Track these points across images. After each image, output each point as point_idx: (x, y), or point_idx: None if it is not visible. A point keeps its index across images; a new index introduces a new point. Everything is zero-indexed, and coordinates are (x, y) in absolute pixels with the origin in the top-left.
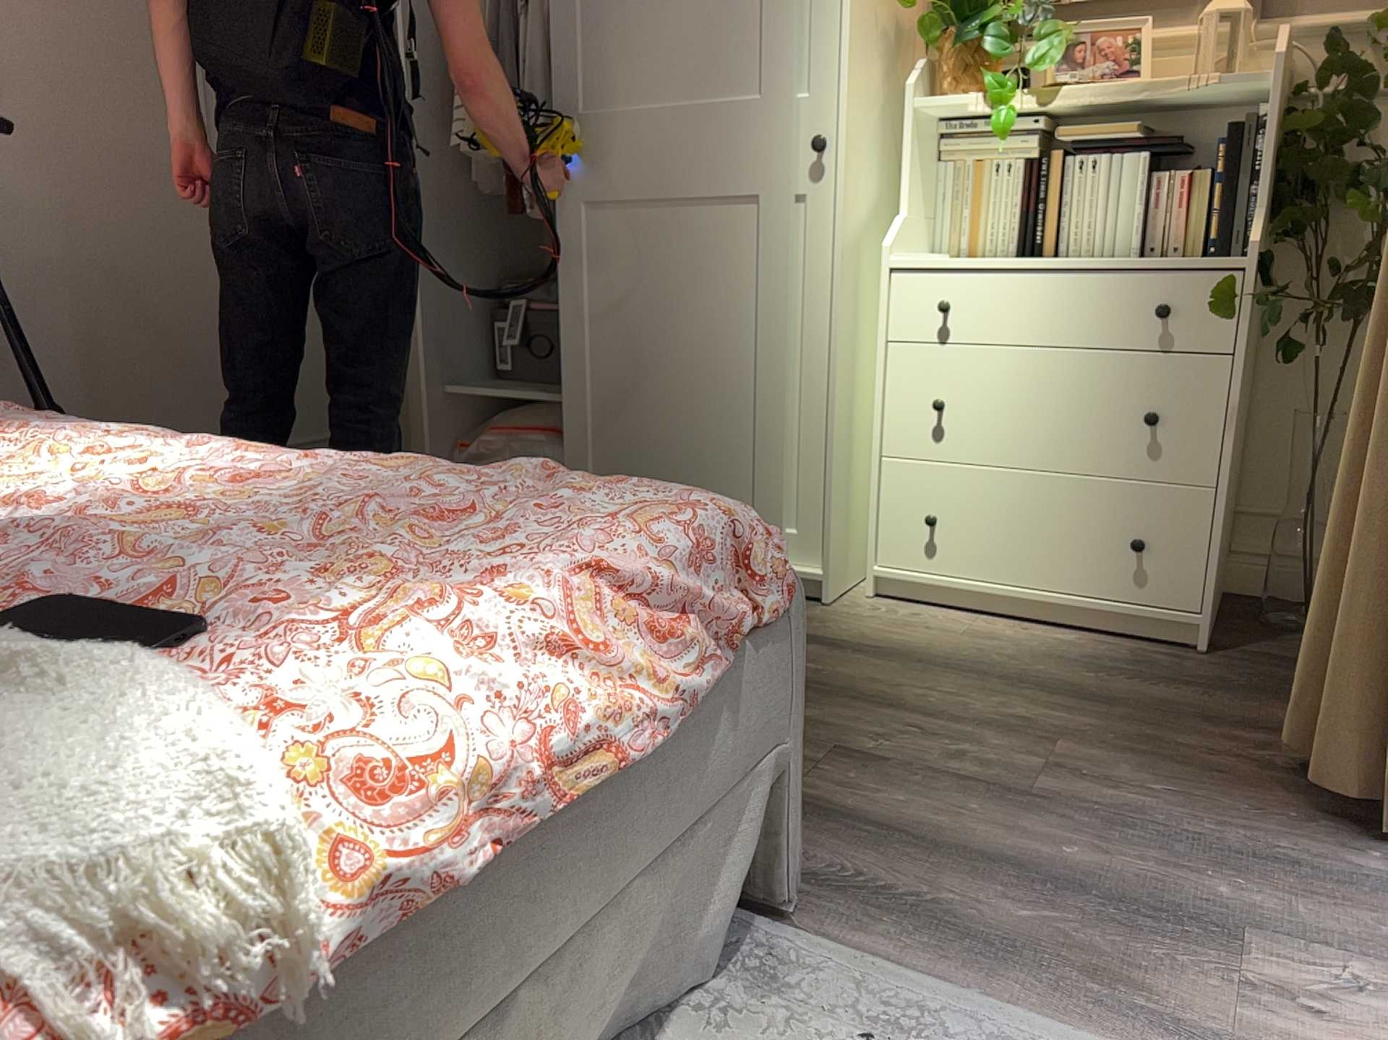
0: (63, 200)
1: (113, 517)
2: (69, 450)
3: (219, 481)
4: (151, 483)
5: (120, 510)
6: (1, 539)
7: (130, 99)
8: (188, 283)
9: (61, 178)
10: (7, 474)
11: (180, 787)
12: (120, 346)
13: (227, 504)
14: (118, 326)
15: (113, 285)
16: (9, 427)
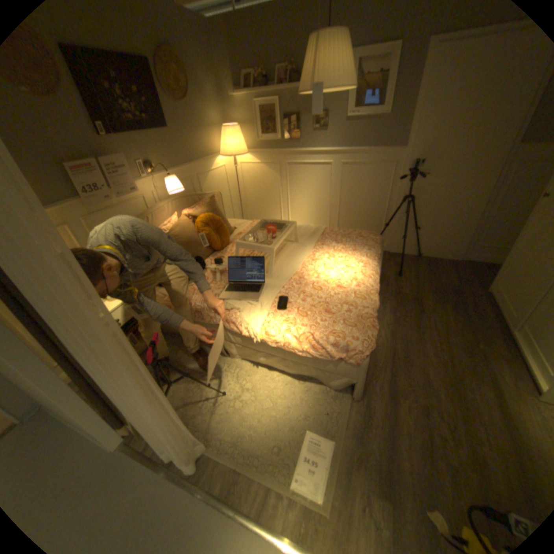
0: (445, 183)
1: (320, 284)
2: (353, 261)
3: (339, 284)
4: (342, 277)
5: (327, 282)
6: (311, 280)
7: (478, 156)
8: (472, 203)
9: (447, 178)
10: (337, 264)
11: (259, 322)
12: (444, 215)
13: (335, 288)
14: (446, 211)
15: (449, 202)
16: (365, 247)
